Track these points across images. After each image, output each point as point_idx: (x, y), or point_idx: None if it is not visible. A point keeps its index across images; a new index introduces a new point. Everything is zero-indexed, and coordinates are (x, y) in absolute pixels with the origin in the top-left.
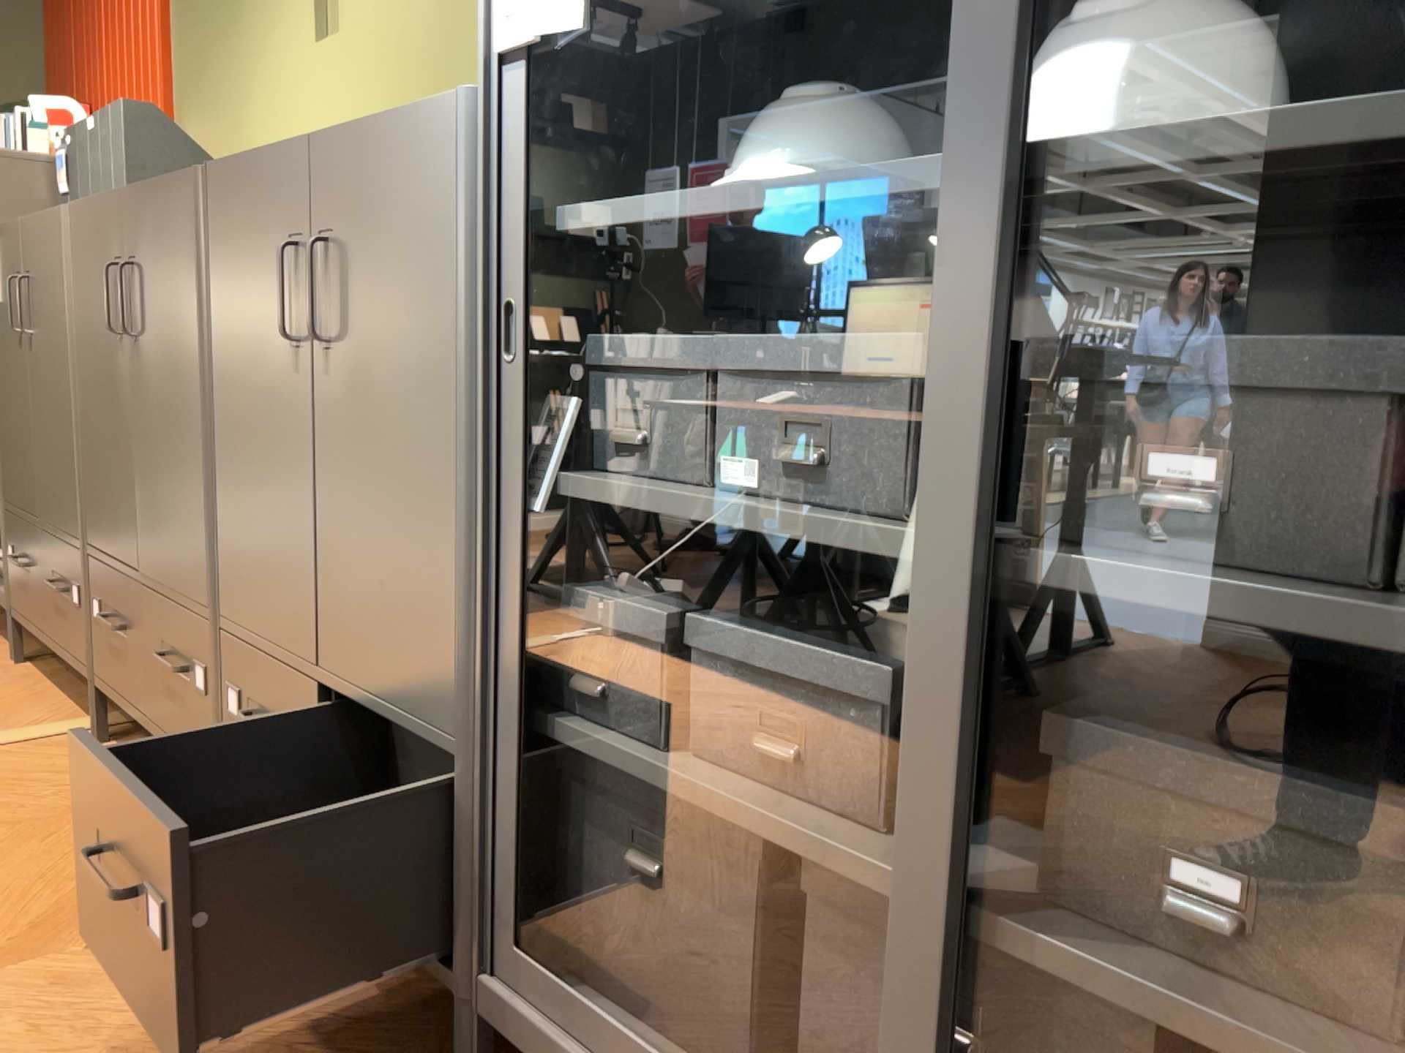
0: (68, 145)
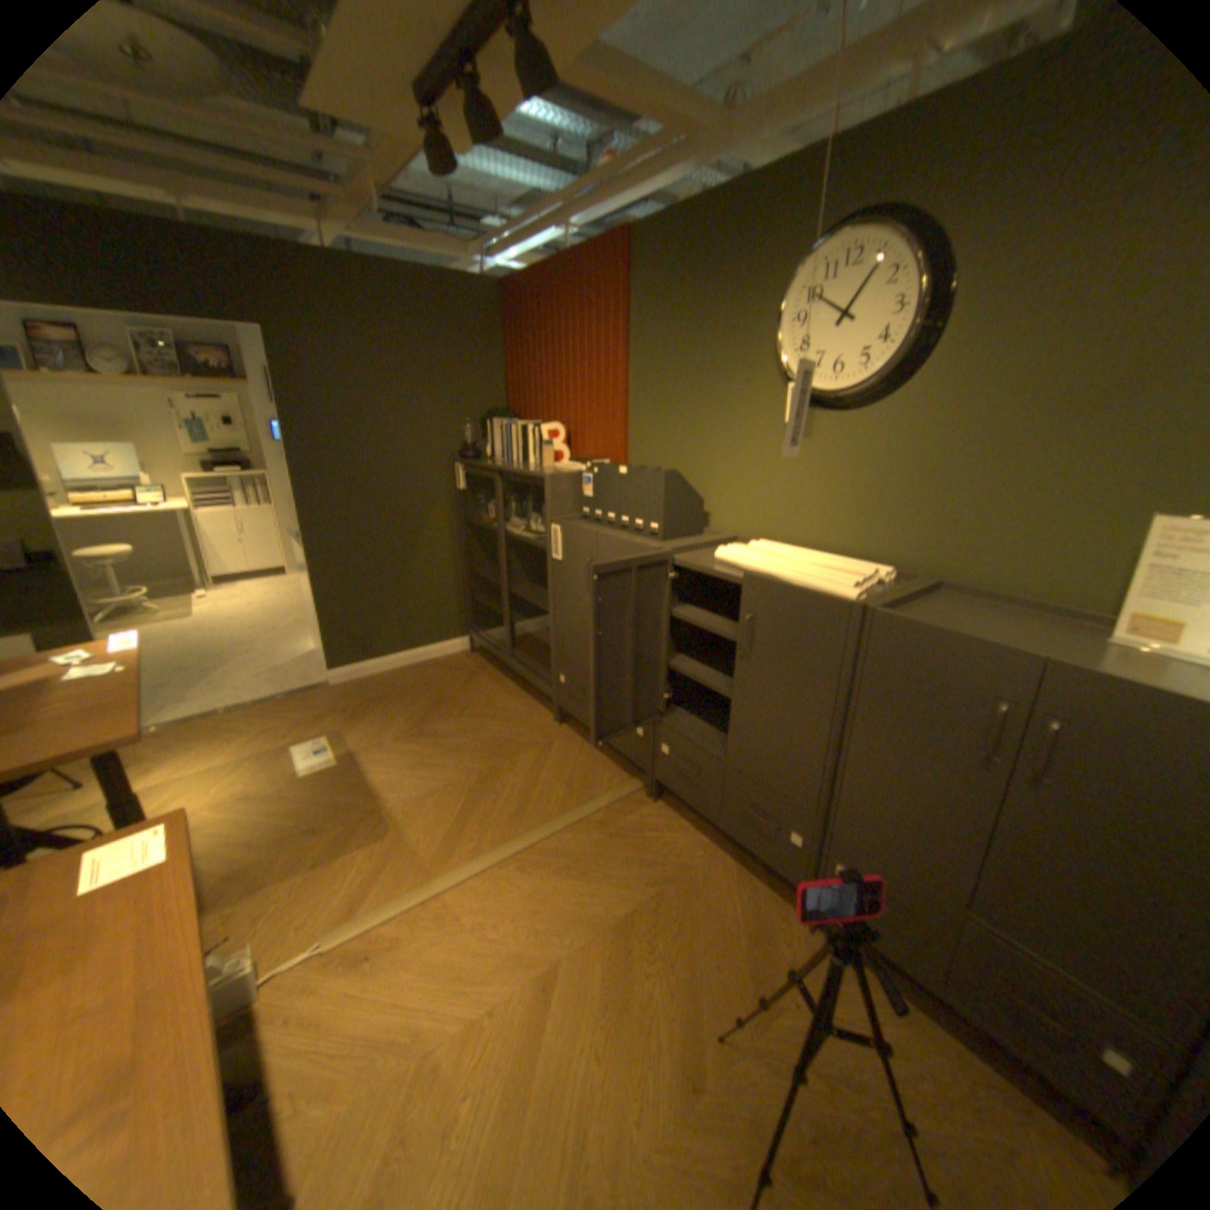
0: (592, 471)
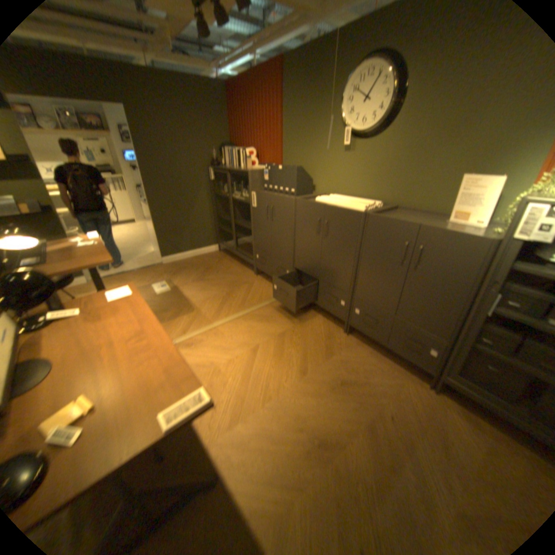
0: (267, 167)
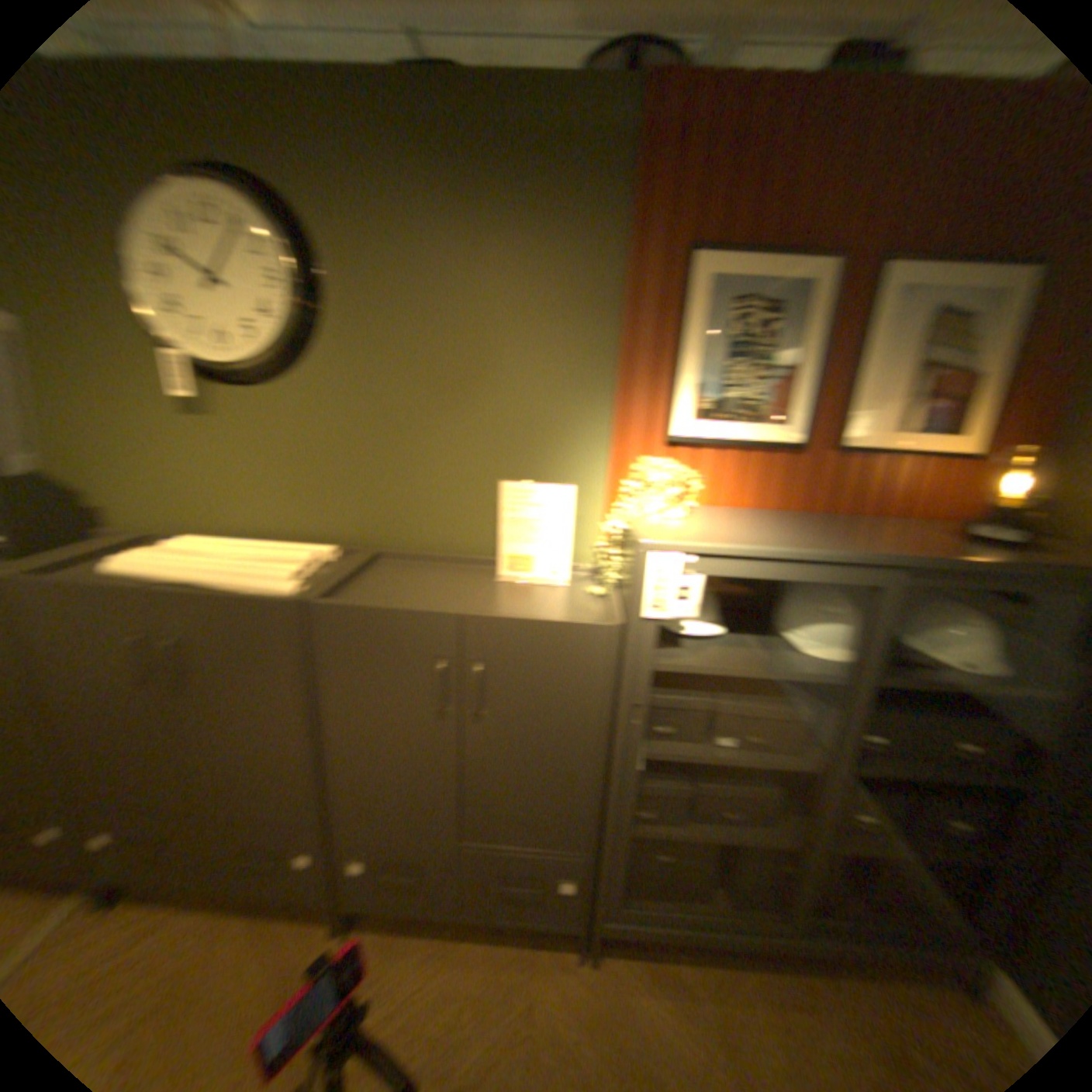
0: None
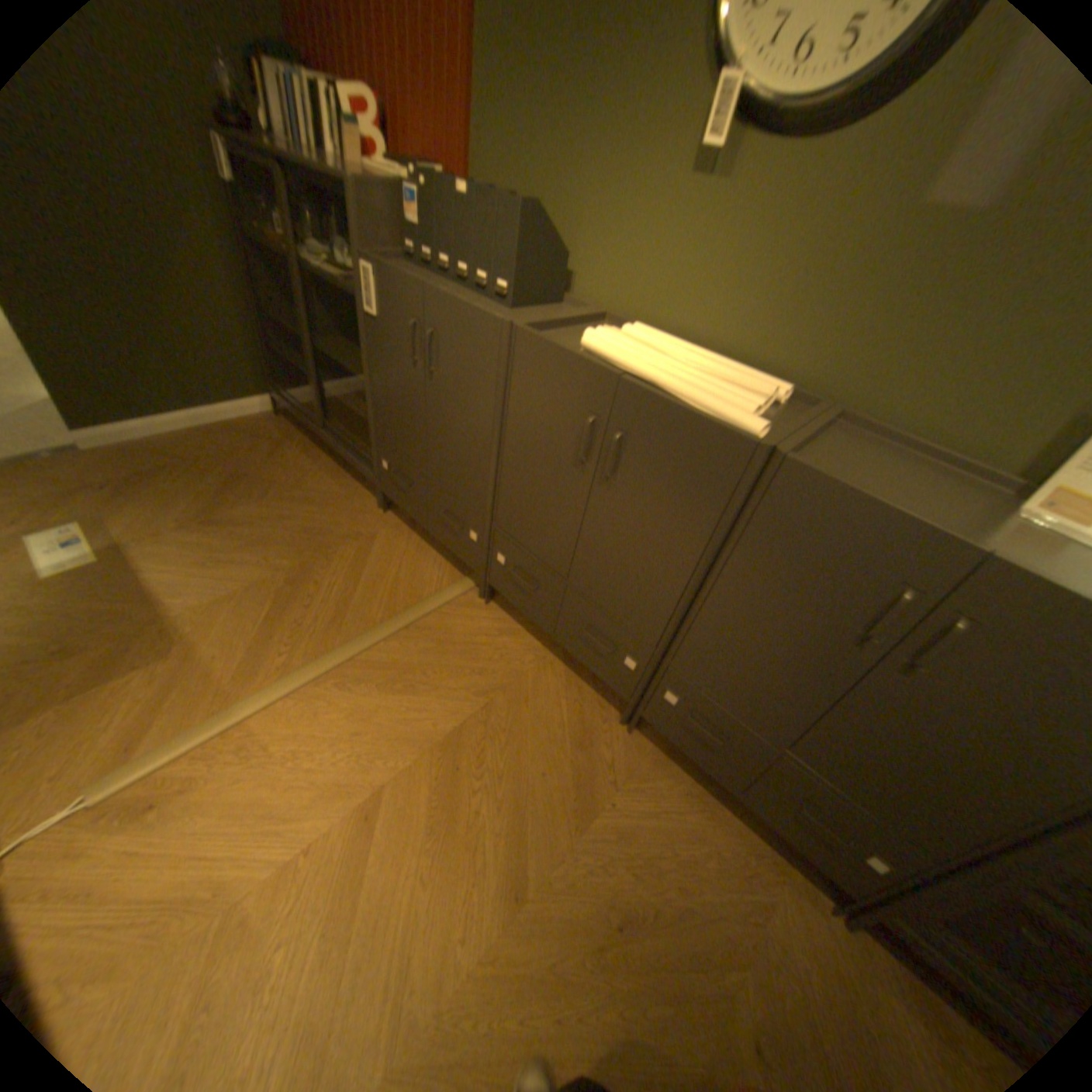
0: (415, 179)
